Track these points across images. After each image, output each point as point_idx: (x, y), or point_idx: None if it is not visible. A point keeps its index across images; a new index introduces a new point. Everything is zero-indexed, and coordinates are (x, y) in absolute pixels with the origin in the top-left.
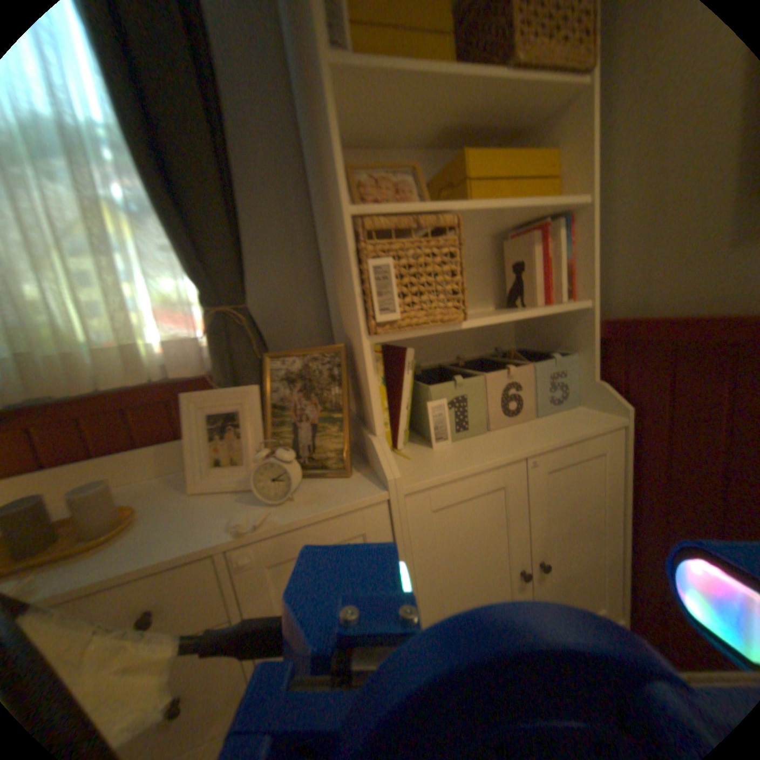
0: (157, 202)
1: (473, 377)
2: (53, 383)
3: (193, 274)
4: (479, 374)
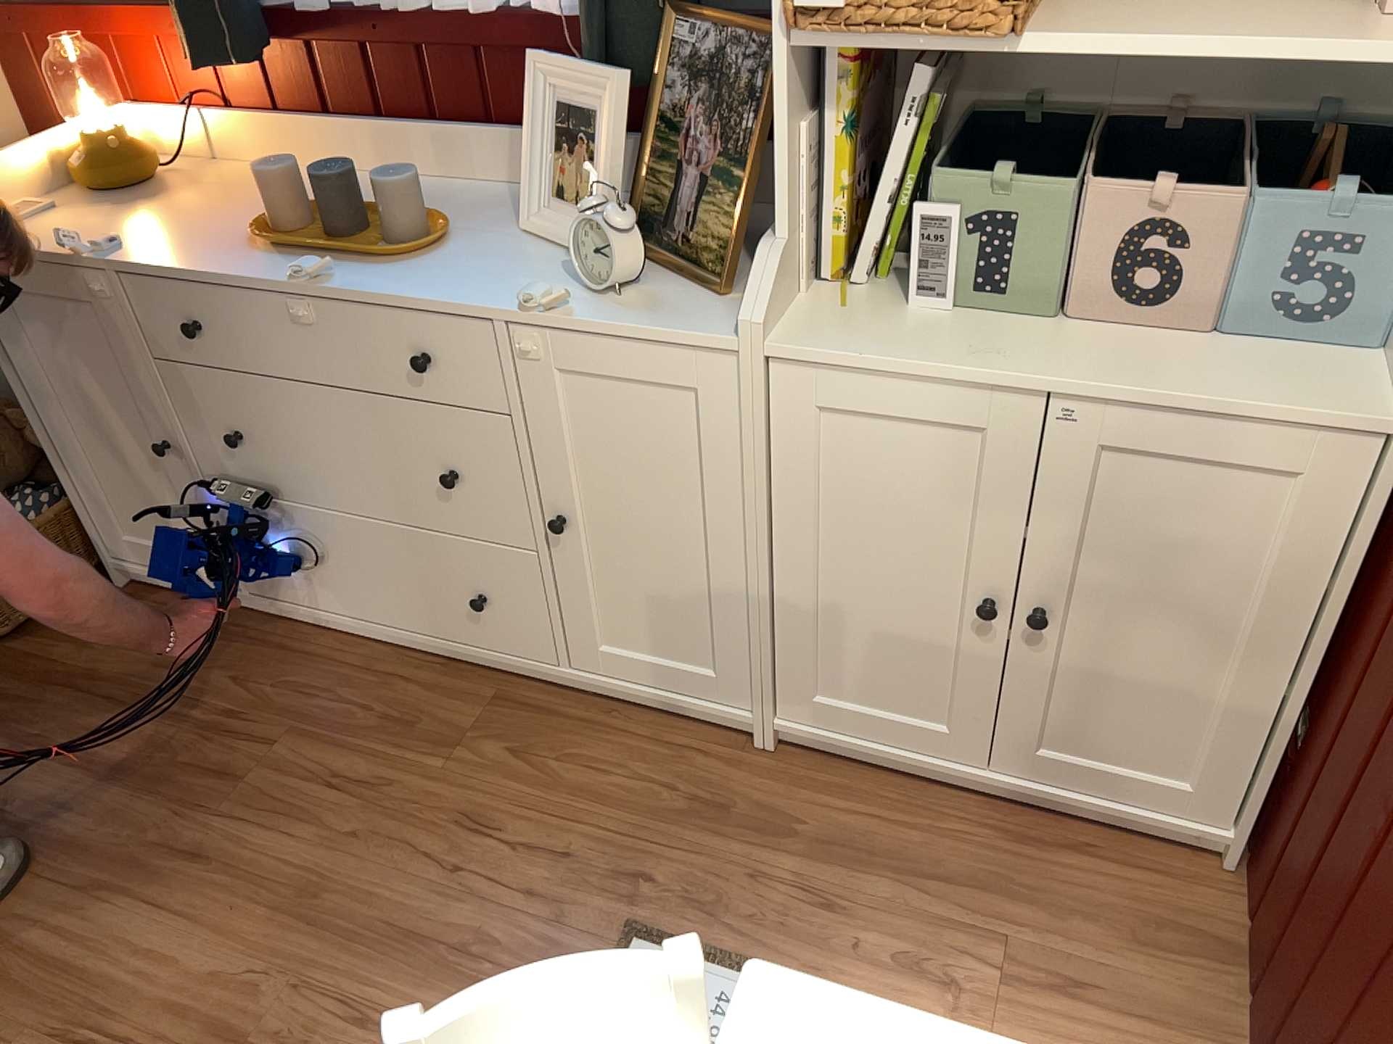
0: None
1: (1044, 186)
2: None
3: None
4: (1070, 184)
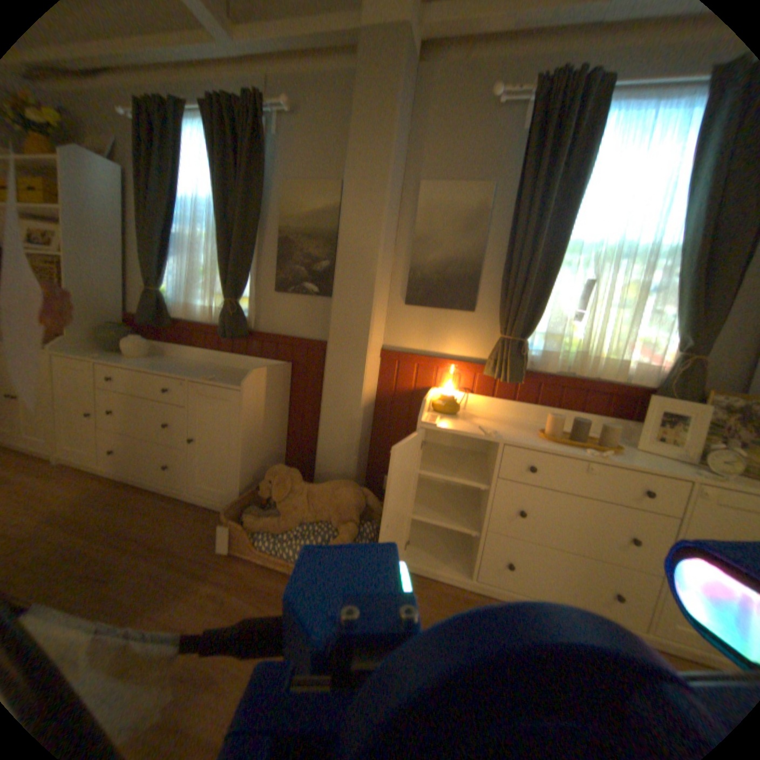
0: (690, 295)
1: None
2: (572, 367)
3: (683, 333)
4: None
